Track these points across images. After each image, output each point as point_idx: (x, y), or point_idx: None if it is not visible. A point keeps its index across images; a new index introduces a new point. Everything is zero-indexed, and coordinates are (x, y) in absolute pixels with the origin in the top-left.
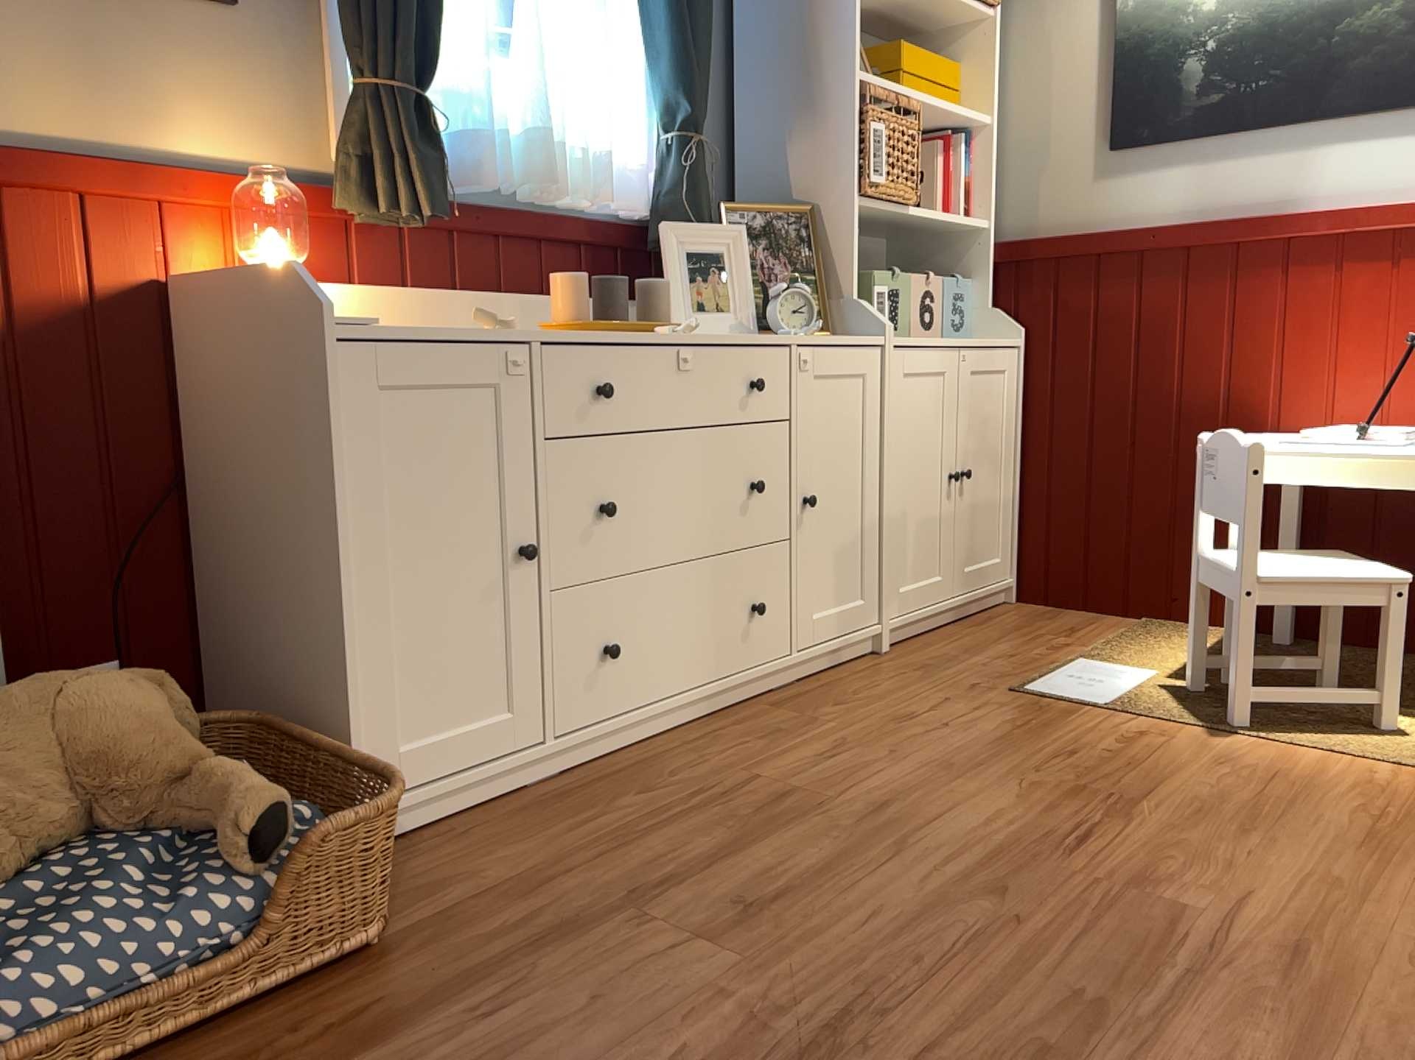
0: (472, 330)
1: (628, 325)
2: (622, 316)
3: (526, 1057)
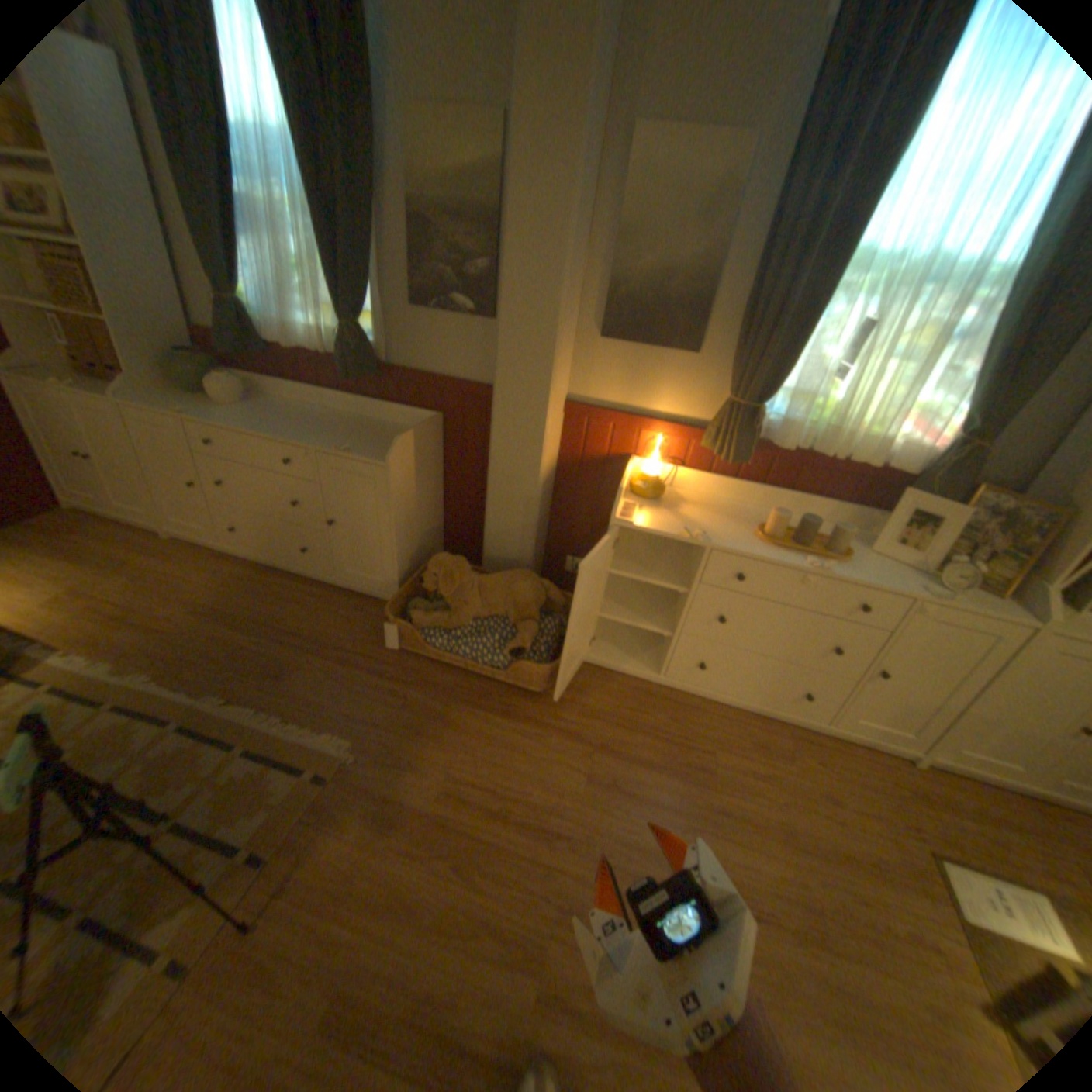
0: (690, 531)
1: (796, 549)
2: (807, 539)
3: (514, 754)
